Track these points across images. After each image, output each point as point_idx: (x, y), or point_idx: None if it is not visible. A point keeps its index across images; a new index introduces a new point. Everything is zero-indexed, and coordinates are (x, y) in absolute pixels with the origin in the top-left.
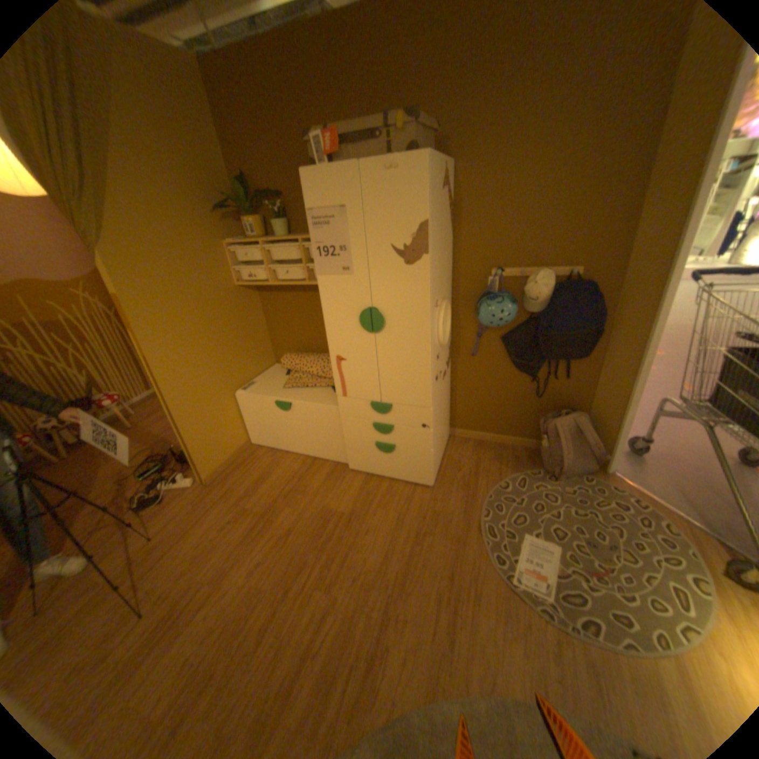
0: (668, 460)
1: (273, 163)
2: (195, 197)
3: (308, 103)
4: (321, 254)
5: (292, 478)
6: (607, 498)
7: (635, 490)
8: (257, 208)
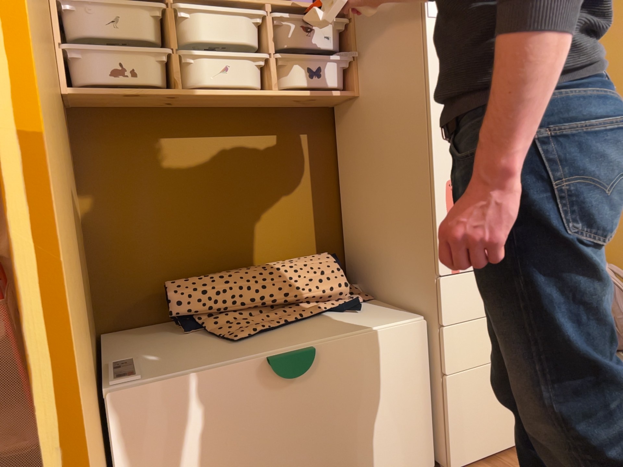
0: None
1: None
2: None
3: None
4: None
5: None
6: None
7: None
8: None
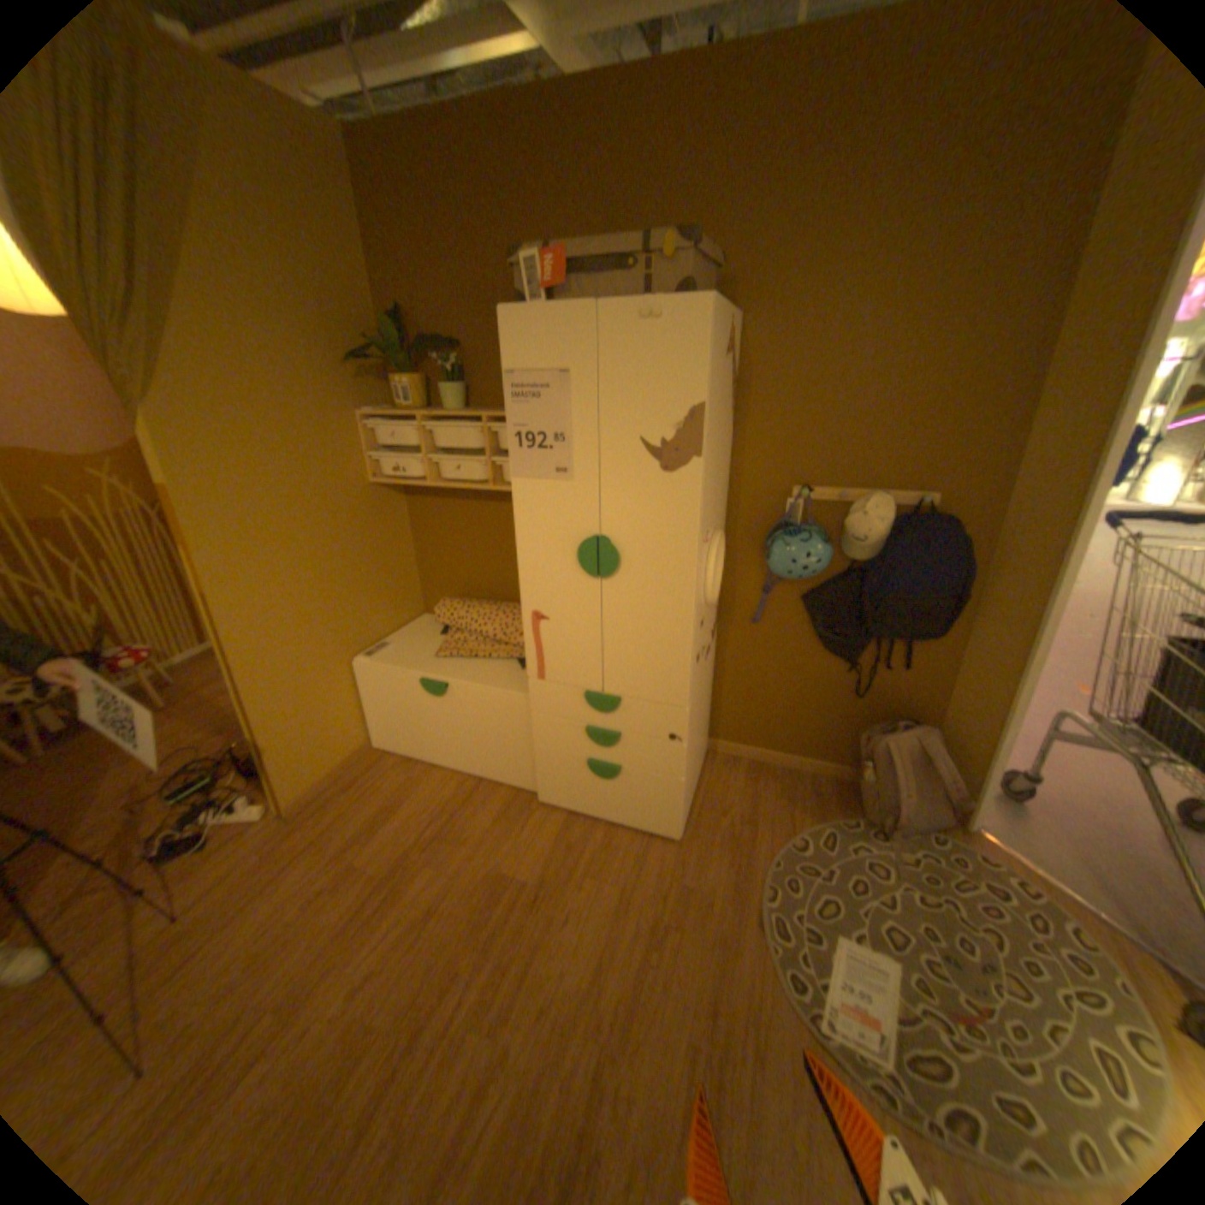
0: (1068, 814)
1: (450, 296)
2: (317, 338)
3: (516, 209)
4: (522, 444)
5: (438, 815)
6: (972, 877)
7: (1016, 863)
8: (417, 363)
